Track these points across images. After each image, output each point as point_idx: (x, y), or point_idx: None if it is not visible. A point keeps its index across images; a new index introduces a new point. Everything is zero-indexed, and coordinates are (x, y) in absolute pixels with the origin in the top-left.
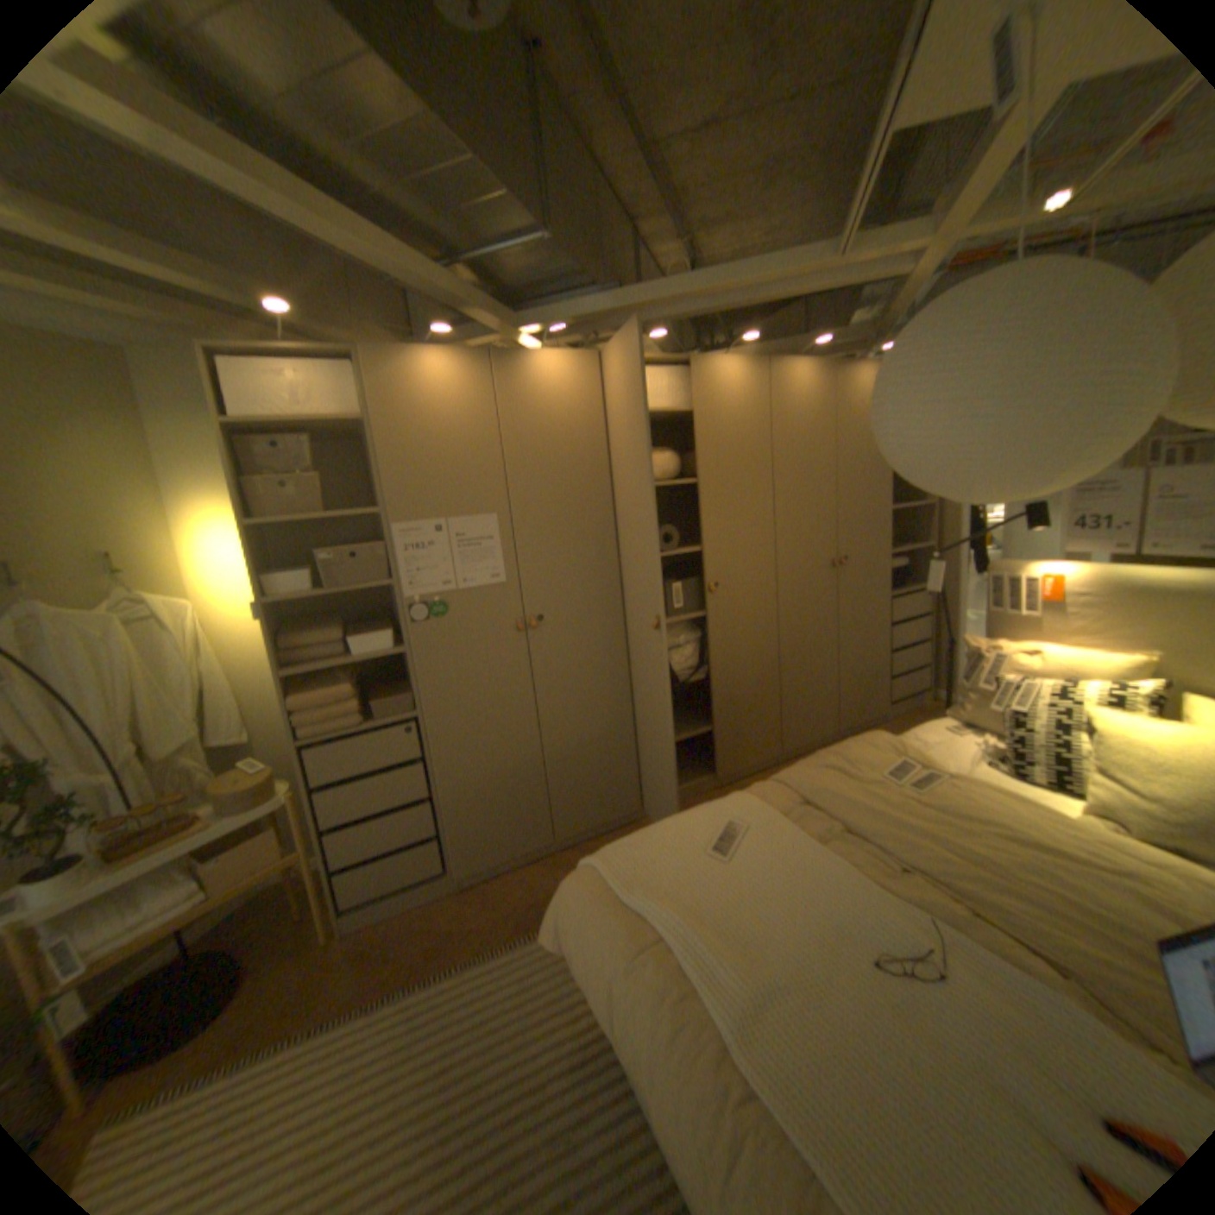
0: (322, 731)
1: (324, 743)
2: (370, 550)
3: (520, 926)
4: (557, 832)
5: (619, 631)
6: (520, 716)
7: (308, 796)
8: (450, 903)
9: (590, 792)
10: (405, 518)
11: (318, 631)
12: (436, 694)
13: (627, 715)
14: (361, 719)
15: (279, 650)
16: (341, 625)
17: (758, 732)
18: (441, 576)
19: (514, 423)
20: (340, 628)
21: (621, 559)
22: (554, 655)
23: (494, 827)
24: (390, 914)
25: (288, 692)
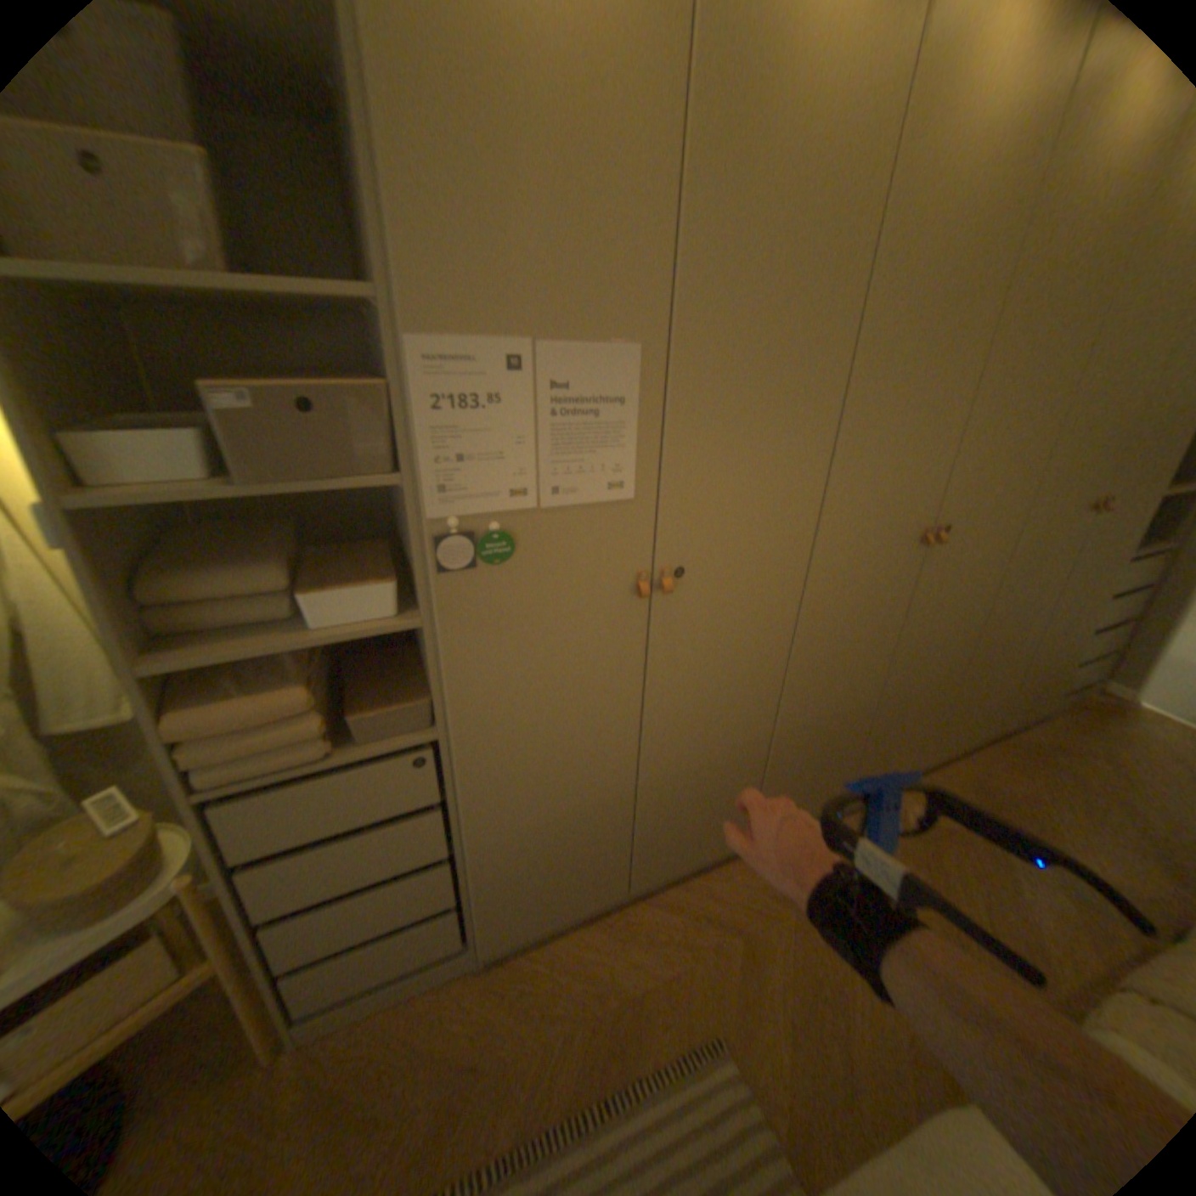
0: (250, 772)
1: (256, 790)
2: (353, 395)
3: (589, 1067)
4: (635, 883)
5: (795, 598)
6: (615, 733)
7: (227, 873)
8: (471, 989)
9: (692, 830)
10: (442, 321)
11: (236, 566)
12: (478, 703)
13: (769, 726)
14: (330, 737)
15: (145, 604)
16: (289, 551)
17: (917, 741)
18: (511, 474)
19: (723, 100)
20: (287, 561)
21: (835, 471)
22: (688, 636)
23: (548, 887)
24: (377, 1007)
25: (172, 694)
